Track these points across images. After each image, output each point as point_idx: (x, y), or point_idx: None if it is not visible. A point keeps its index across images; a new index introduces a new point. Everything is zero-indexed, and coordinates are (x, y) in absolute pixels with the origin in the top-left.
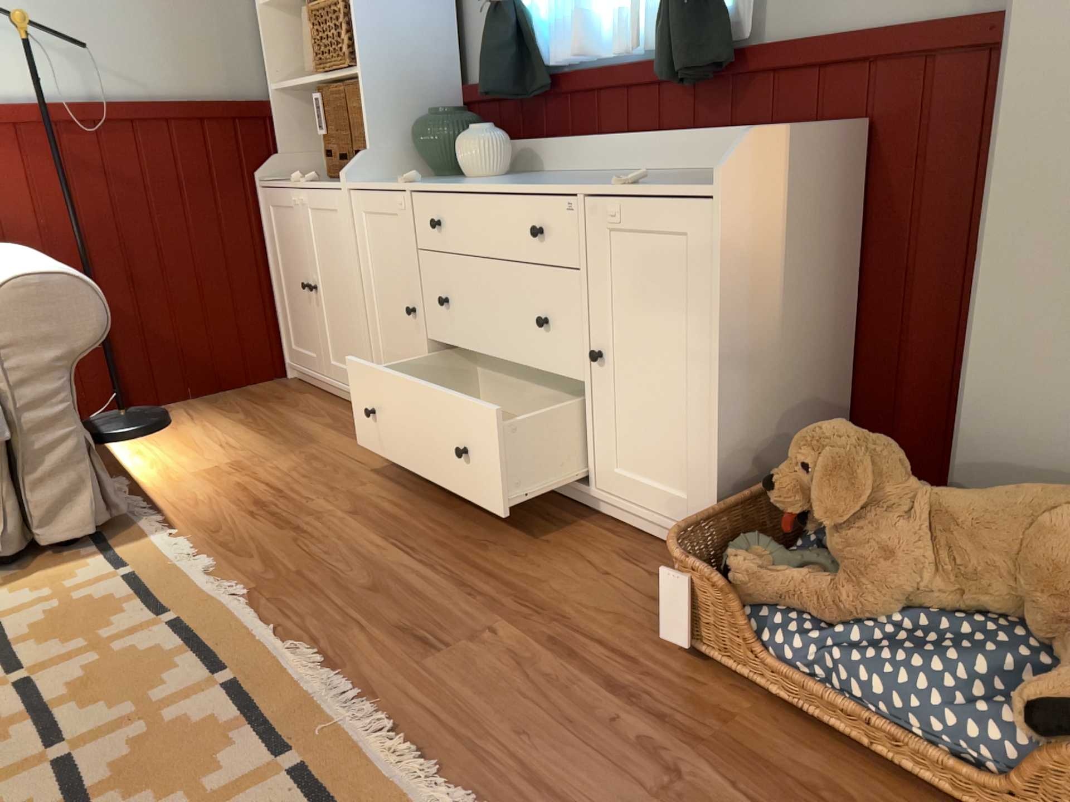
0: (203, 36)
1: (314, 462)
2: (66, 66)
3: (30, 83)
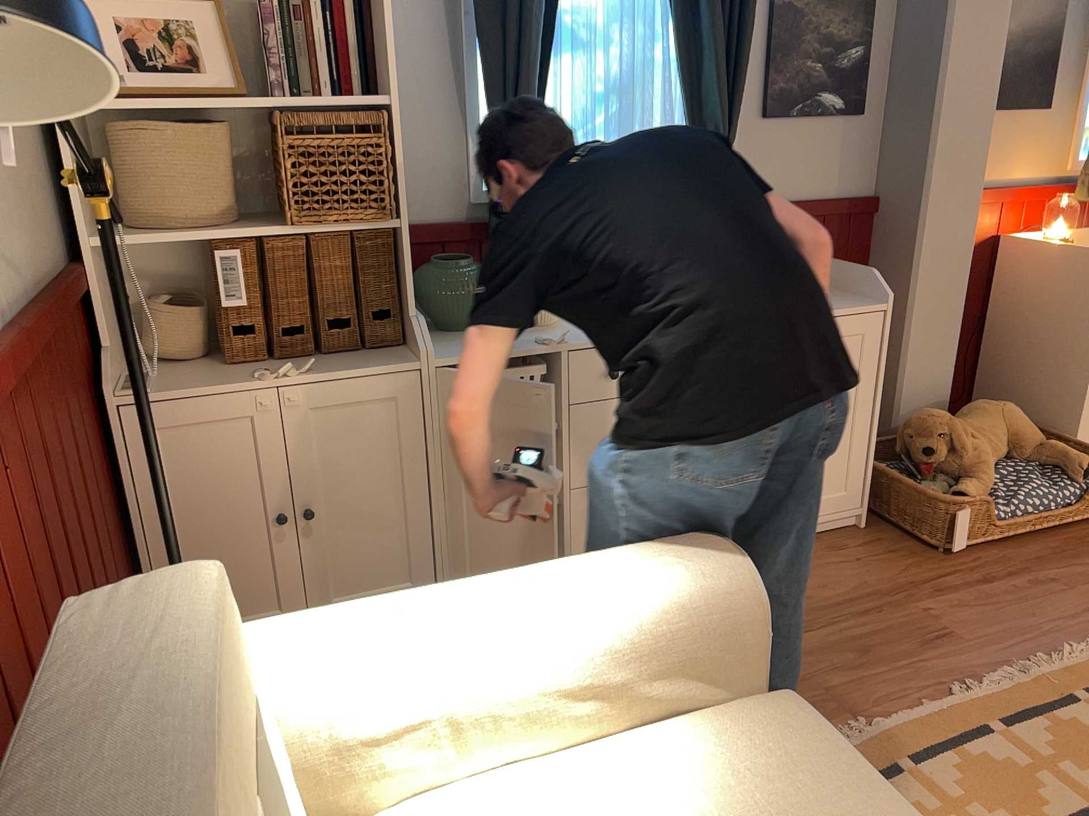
0: (21, 159)
1: None
2: None
3: None
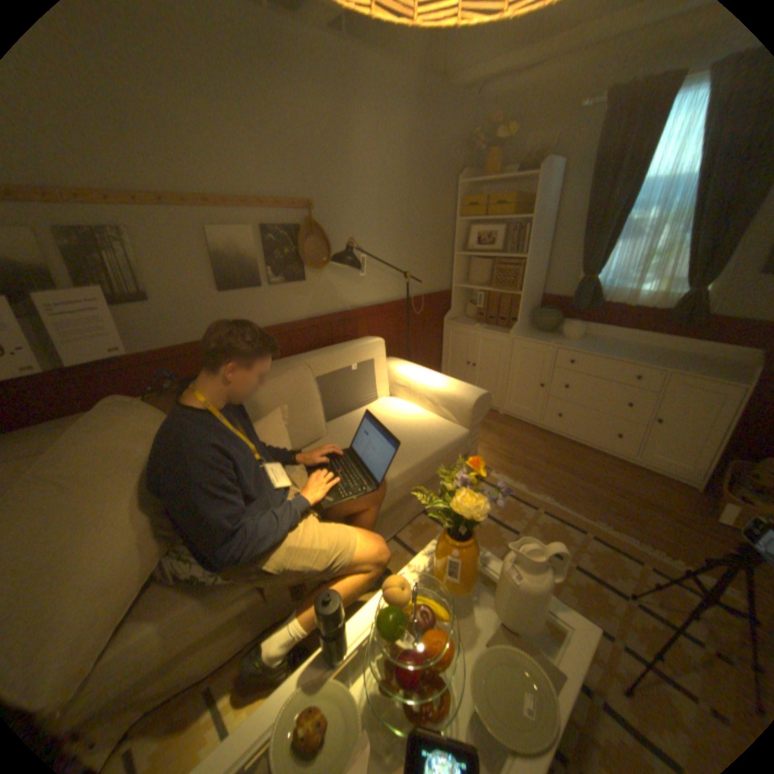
0: (436, 267)
1: (504, 438)
2: (401, 284)
3: (391, 292)
